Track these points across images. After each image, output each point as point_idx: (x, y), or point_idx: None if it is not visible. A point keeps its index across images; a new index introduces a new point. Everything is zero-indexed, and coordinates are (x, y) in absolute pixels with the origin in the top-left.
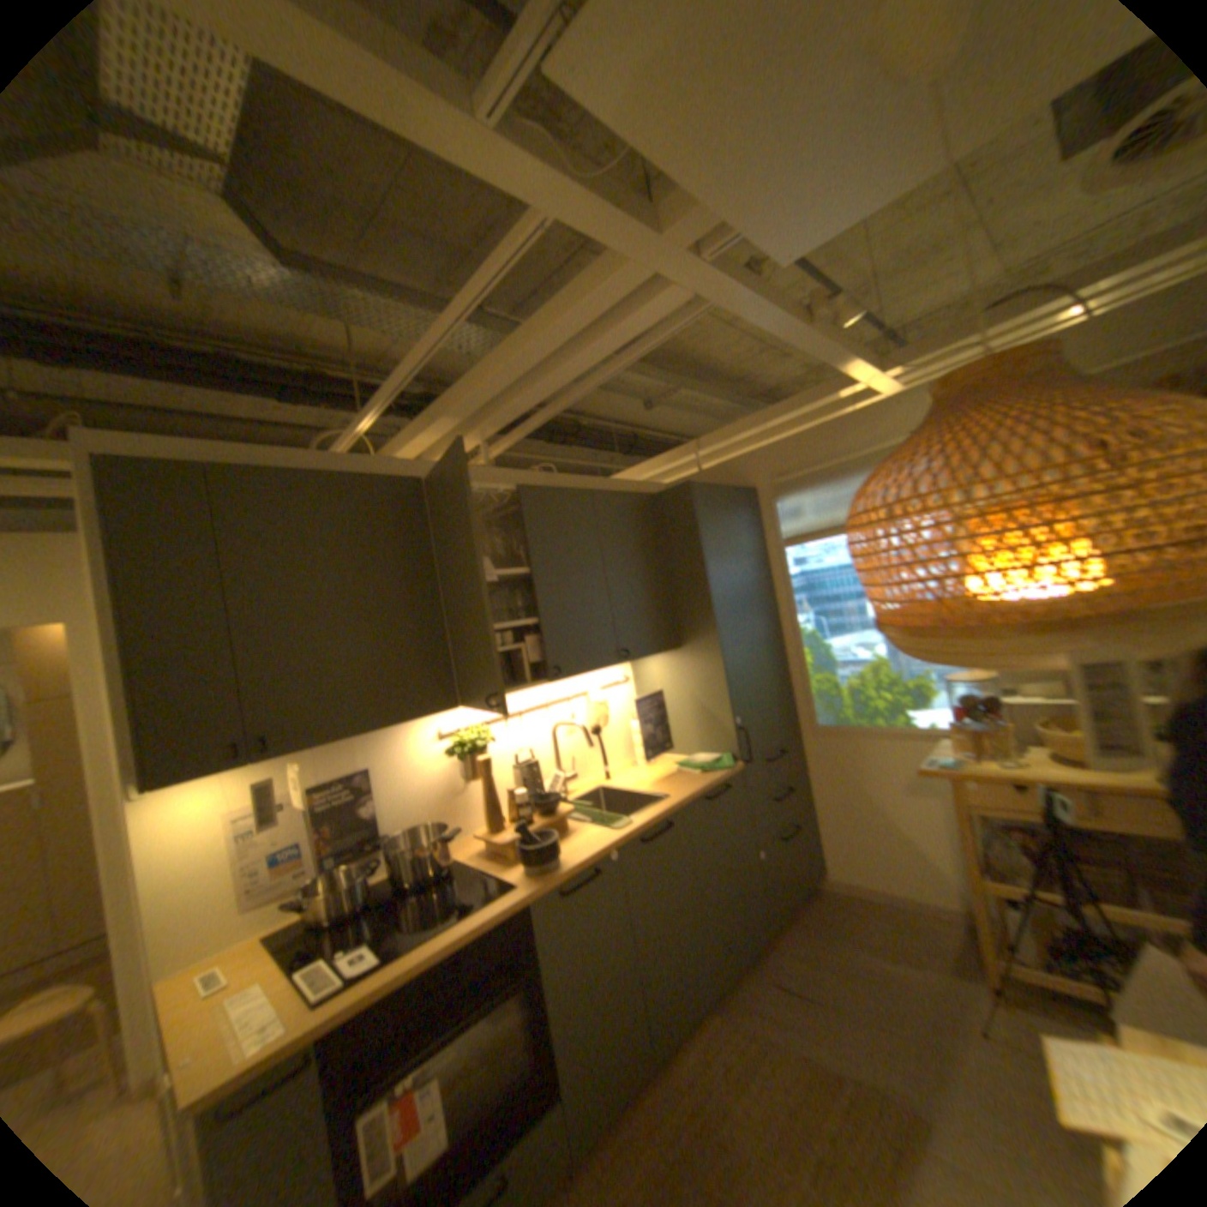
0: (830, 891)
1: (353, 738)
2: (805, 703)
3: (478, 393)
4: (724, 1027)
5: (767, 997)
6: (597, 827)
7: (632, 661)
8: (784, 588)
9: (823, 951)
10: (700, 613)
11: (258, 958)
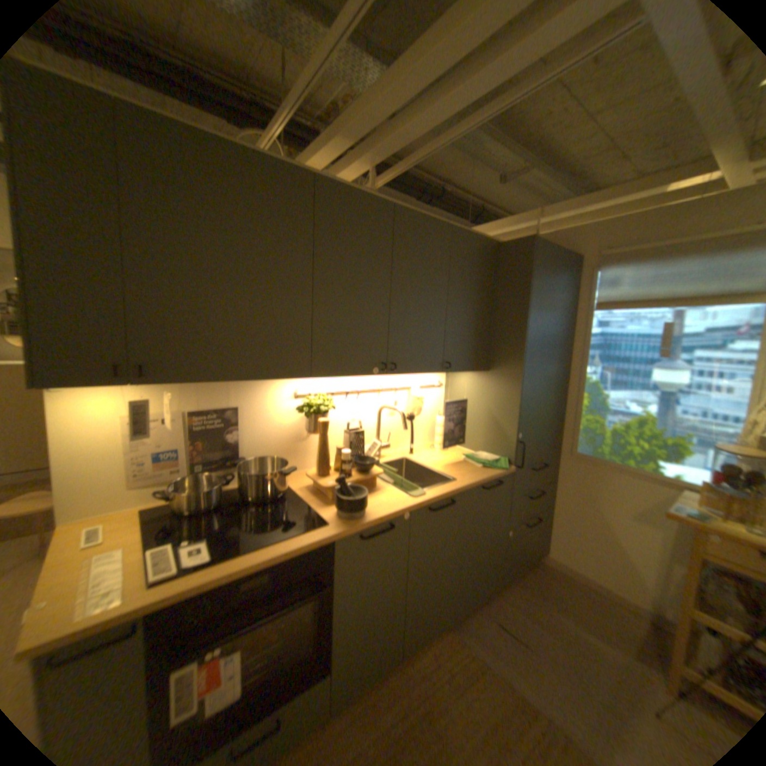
0: (548, 564)
1: (221, 381)
2: (571, 433)
3: (377, 105)
4: (455, 642)
5: (489, 629)
6: (397, 489)
7: (450, 372)
8: (581, 342)
9: (536, 607)
10: (512, 347)
11: (133, 524)
